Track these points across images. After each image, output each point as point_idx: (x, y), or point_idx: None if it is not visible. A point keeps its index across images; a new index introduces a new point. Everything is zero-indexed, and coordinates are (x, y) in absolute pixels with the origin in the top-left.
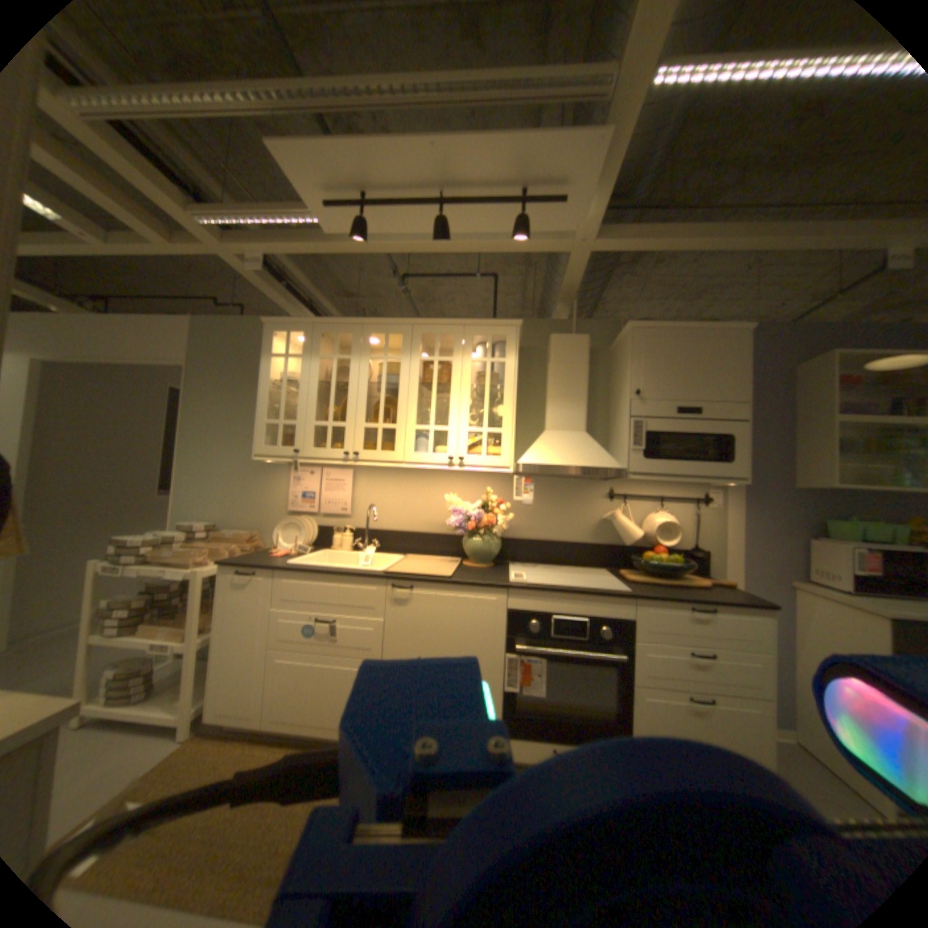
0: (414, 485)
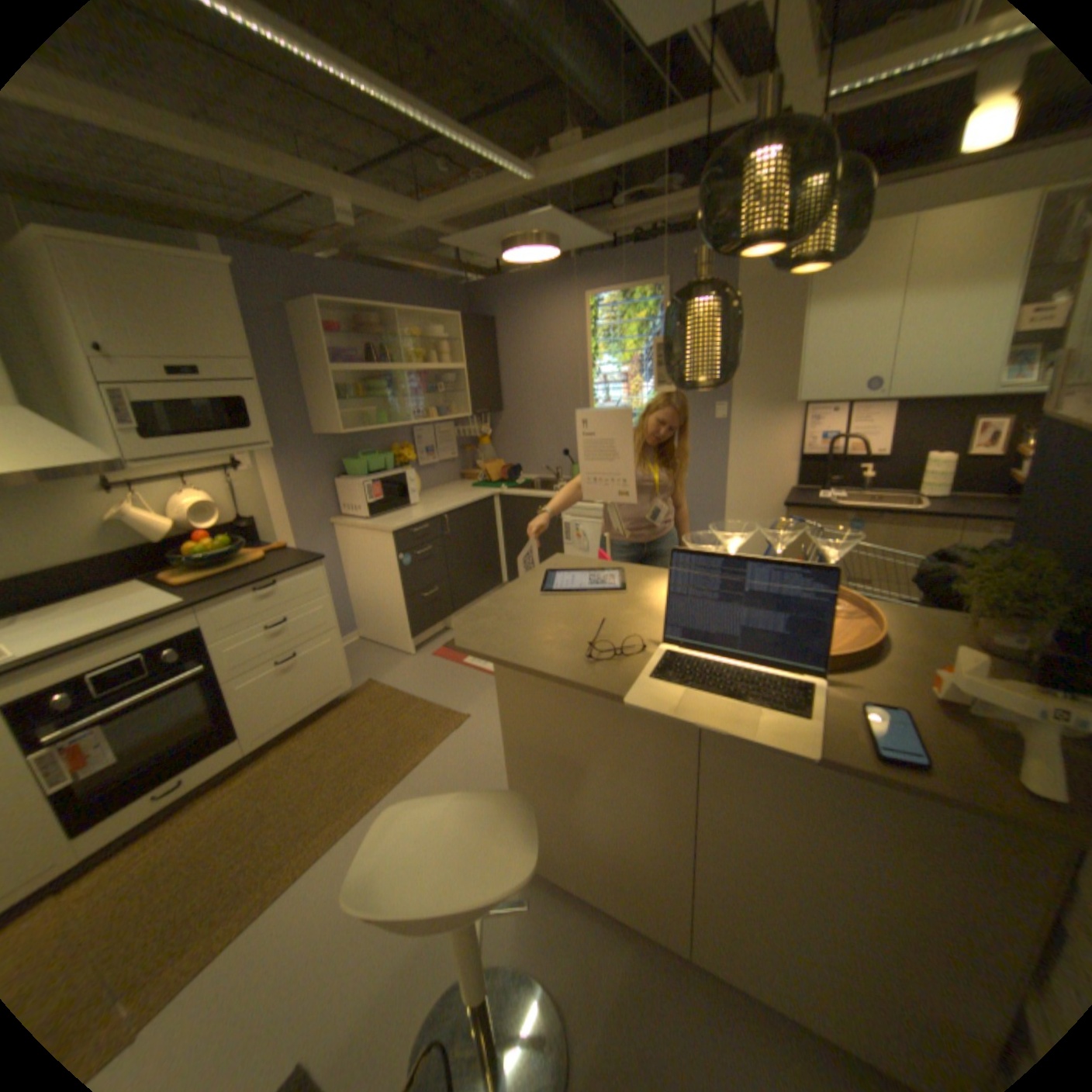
0: None
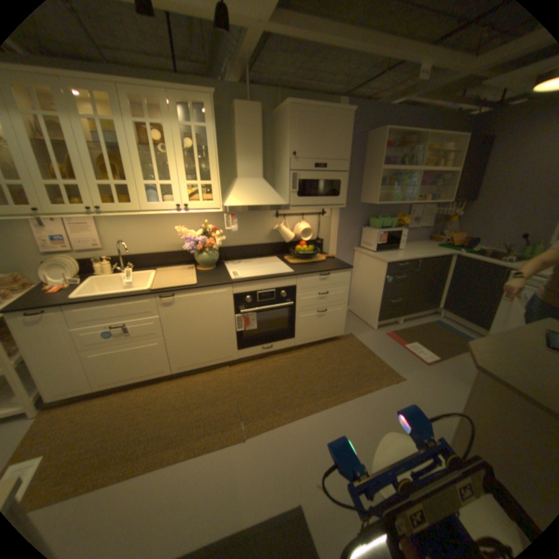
0: (148, 221)
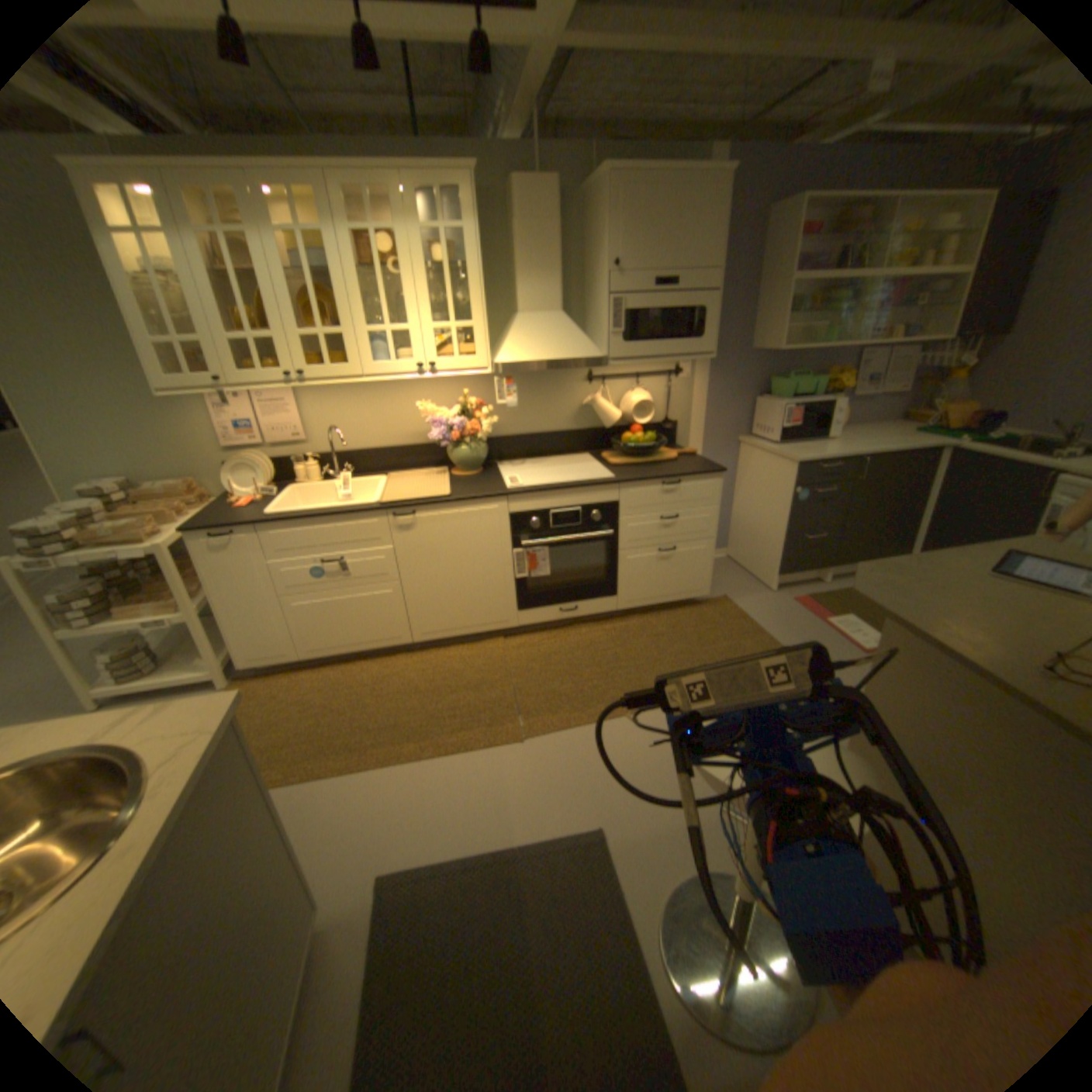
0: (377, 397)
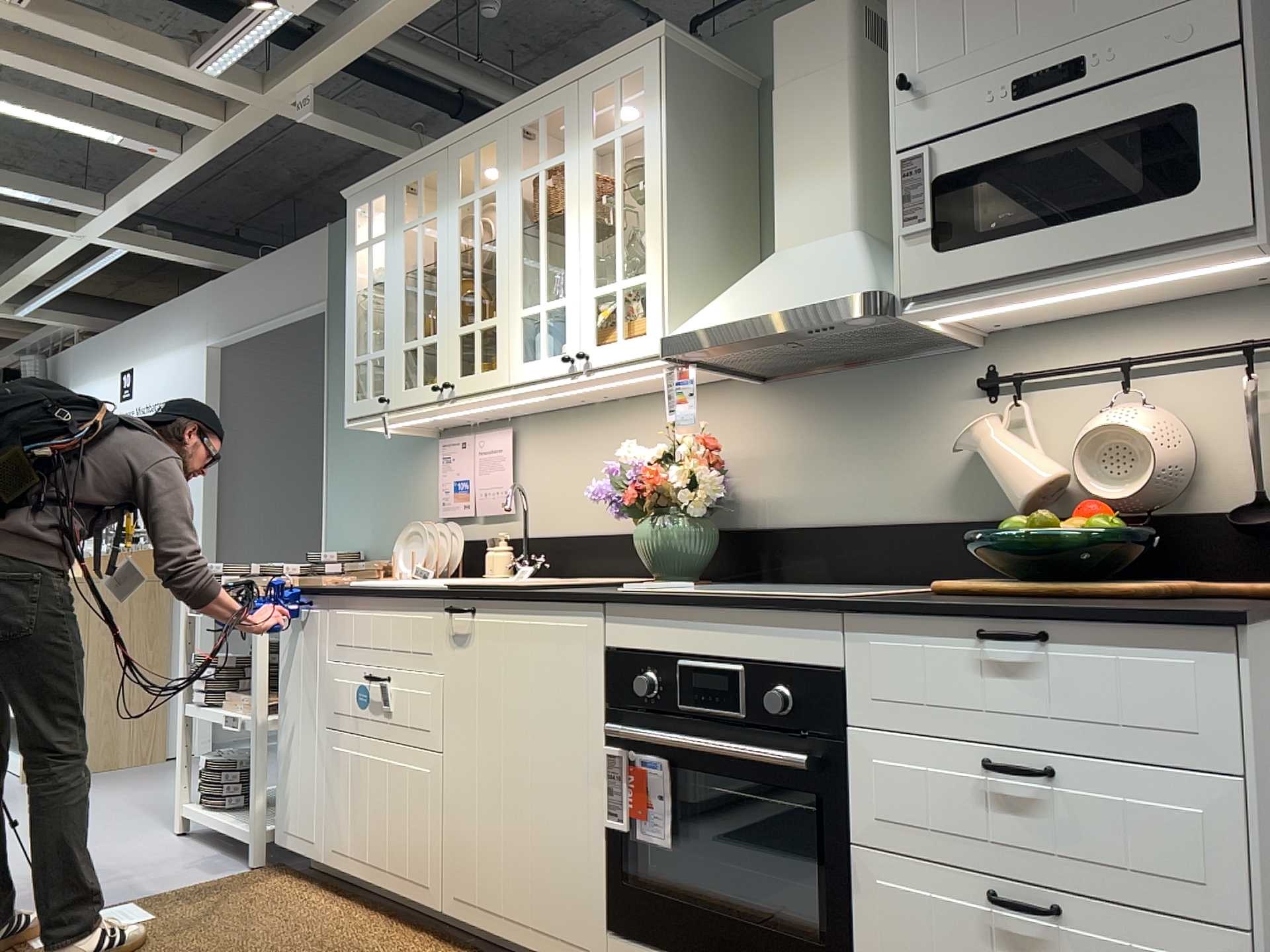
0: (599, 439)
